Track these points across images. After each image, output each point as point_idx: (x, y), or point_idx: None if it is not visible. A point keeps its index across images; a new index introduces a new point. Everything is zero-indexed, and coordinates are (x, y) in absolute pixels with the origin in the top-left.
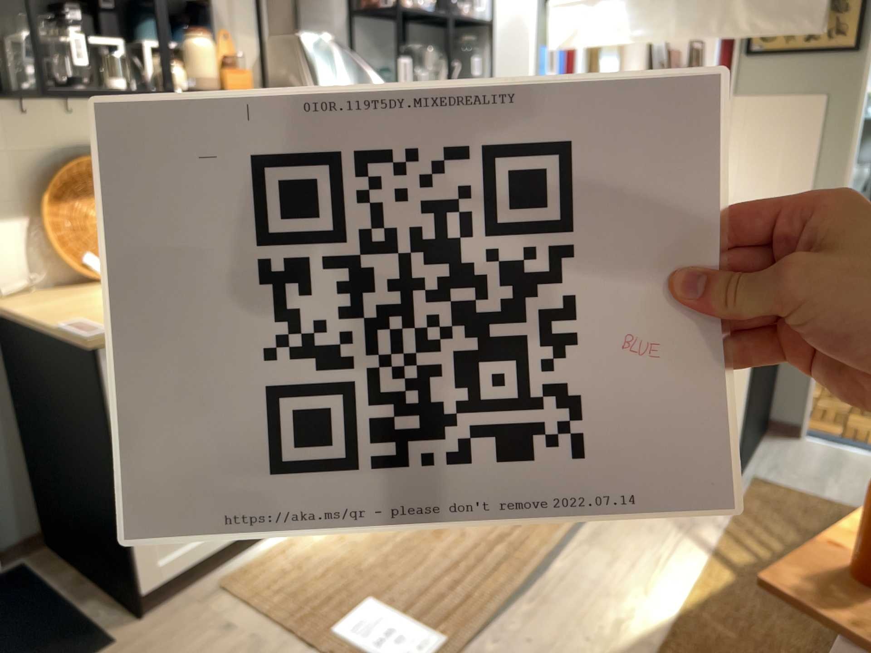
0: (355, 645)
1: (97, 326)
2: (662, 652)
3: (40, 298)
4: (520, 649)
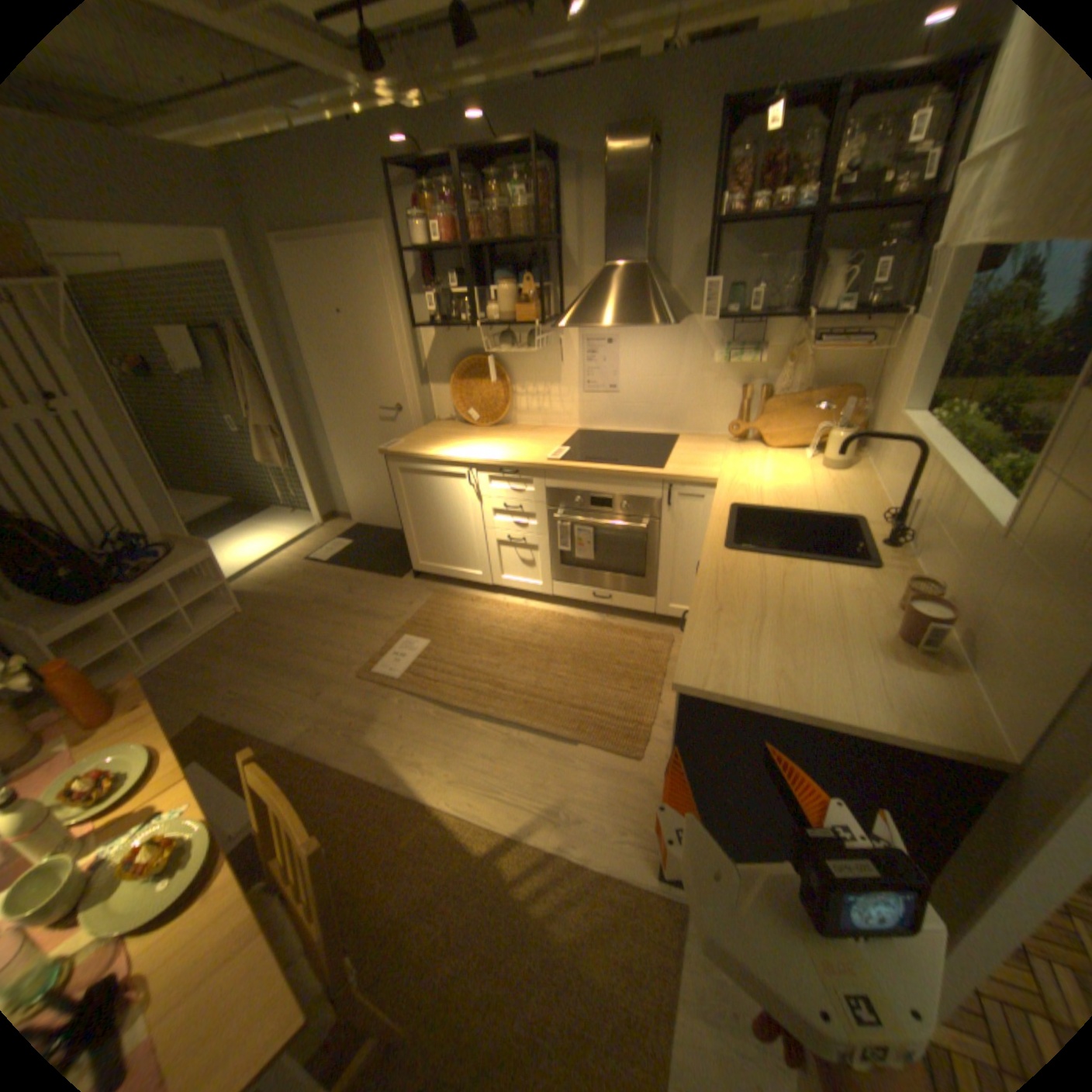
0: (395, 646)
1: (392, 446)
2: (387, 792)
3: (443, 426)
4: (394, 714)
